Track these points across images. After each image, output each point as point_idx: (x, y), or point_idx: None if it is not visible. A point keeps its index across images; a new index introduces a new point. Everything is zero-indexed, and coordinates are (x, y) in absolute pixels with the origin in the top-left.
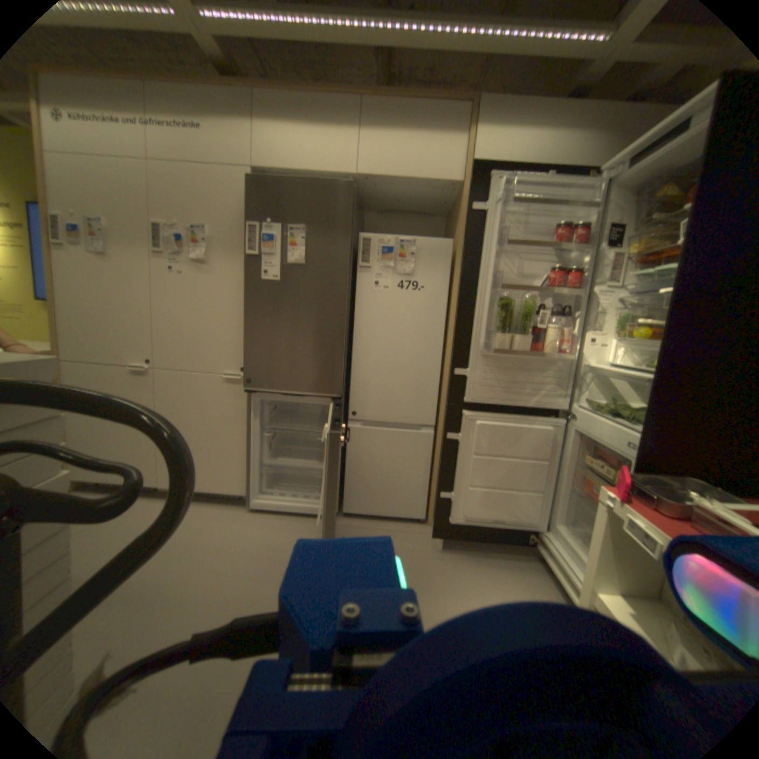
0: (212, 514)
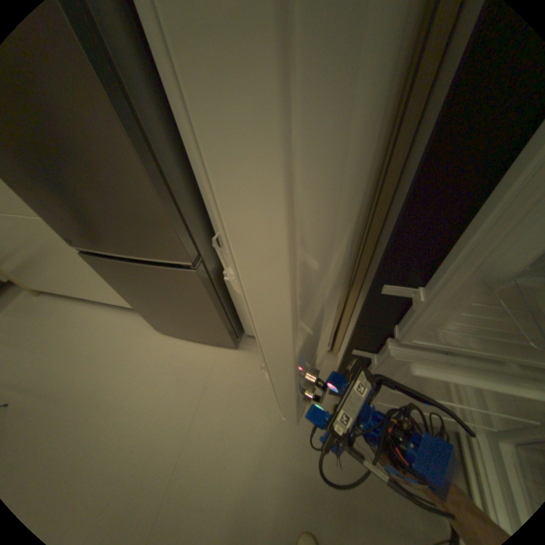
0: (136, 325)
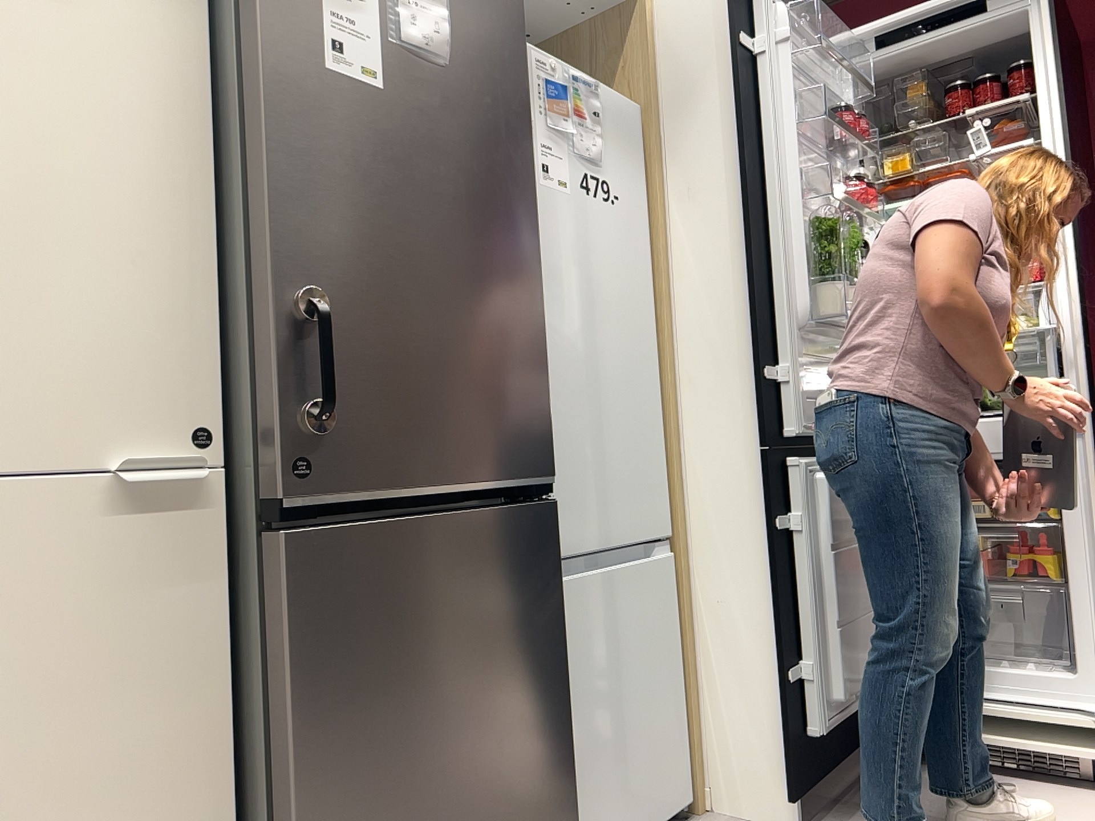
0: None
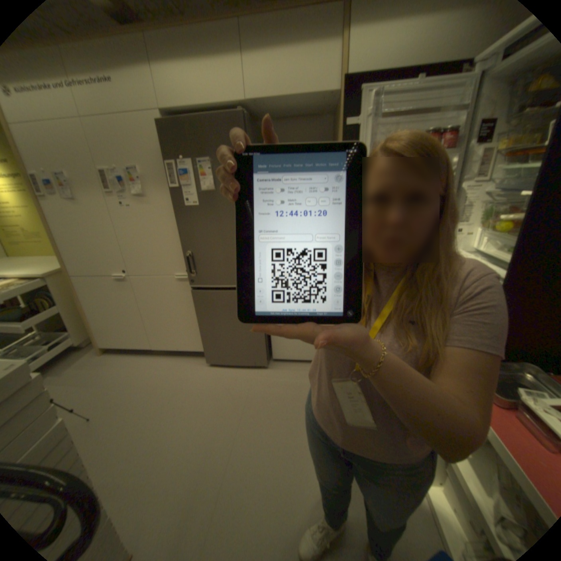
0: (188, 364)
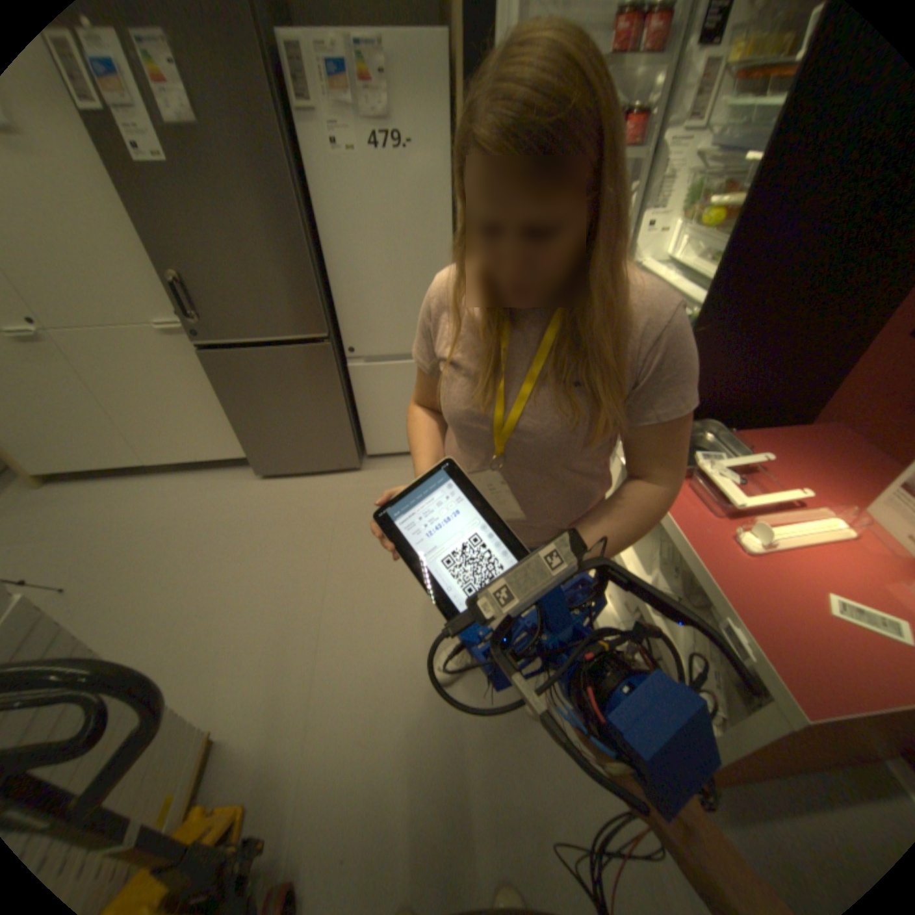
0: (223, 481)
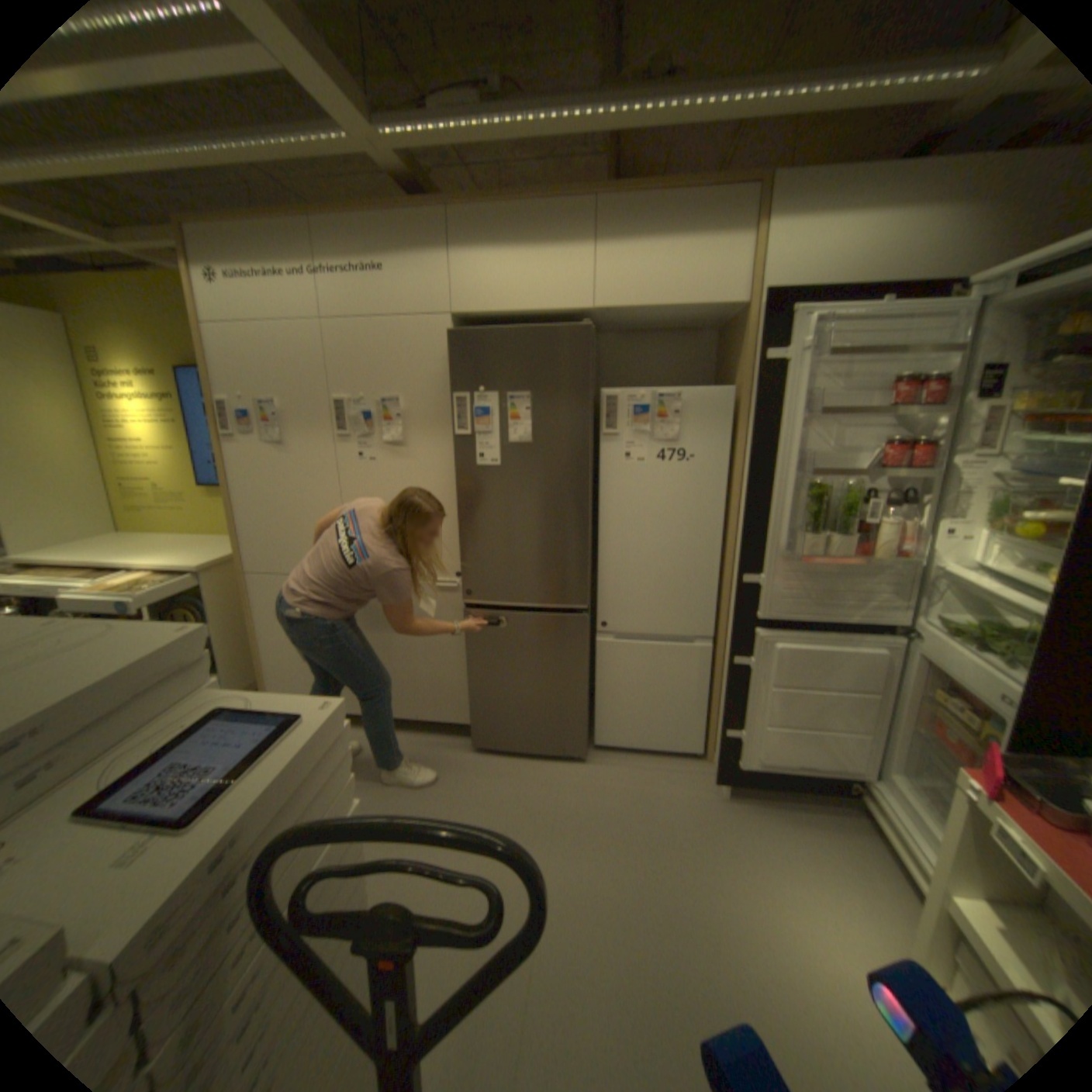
0: (436, 747)
